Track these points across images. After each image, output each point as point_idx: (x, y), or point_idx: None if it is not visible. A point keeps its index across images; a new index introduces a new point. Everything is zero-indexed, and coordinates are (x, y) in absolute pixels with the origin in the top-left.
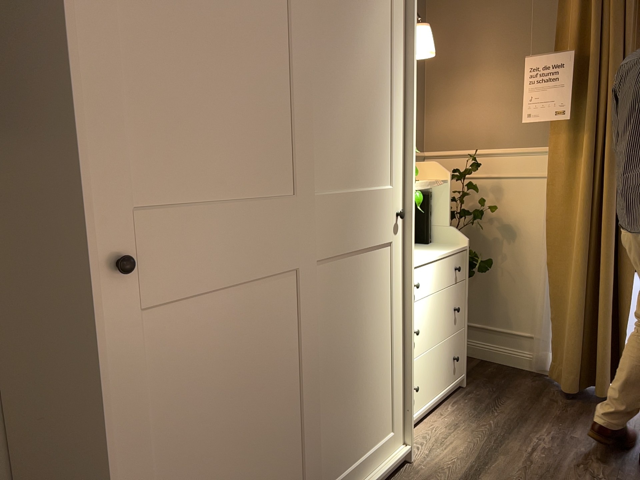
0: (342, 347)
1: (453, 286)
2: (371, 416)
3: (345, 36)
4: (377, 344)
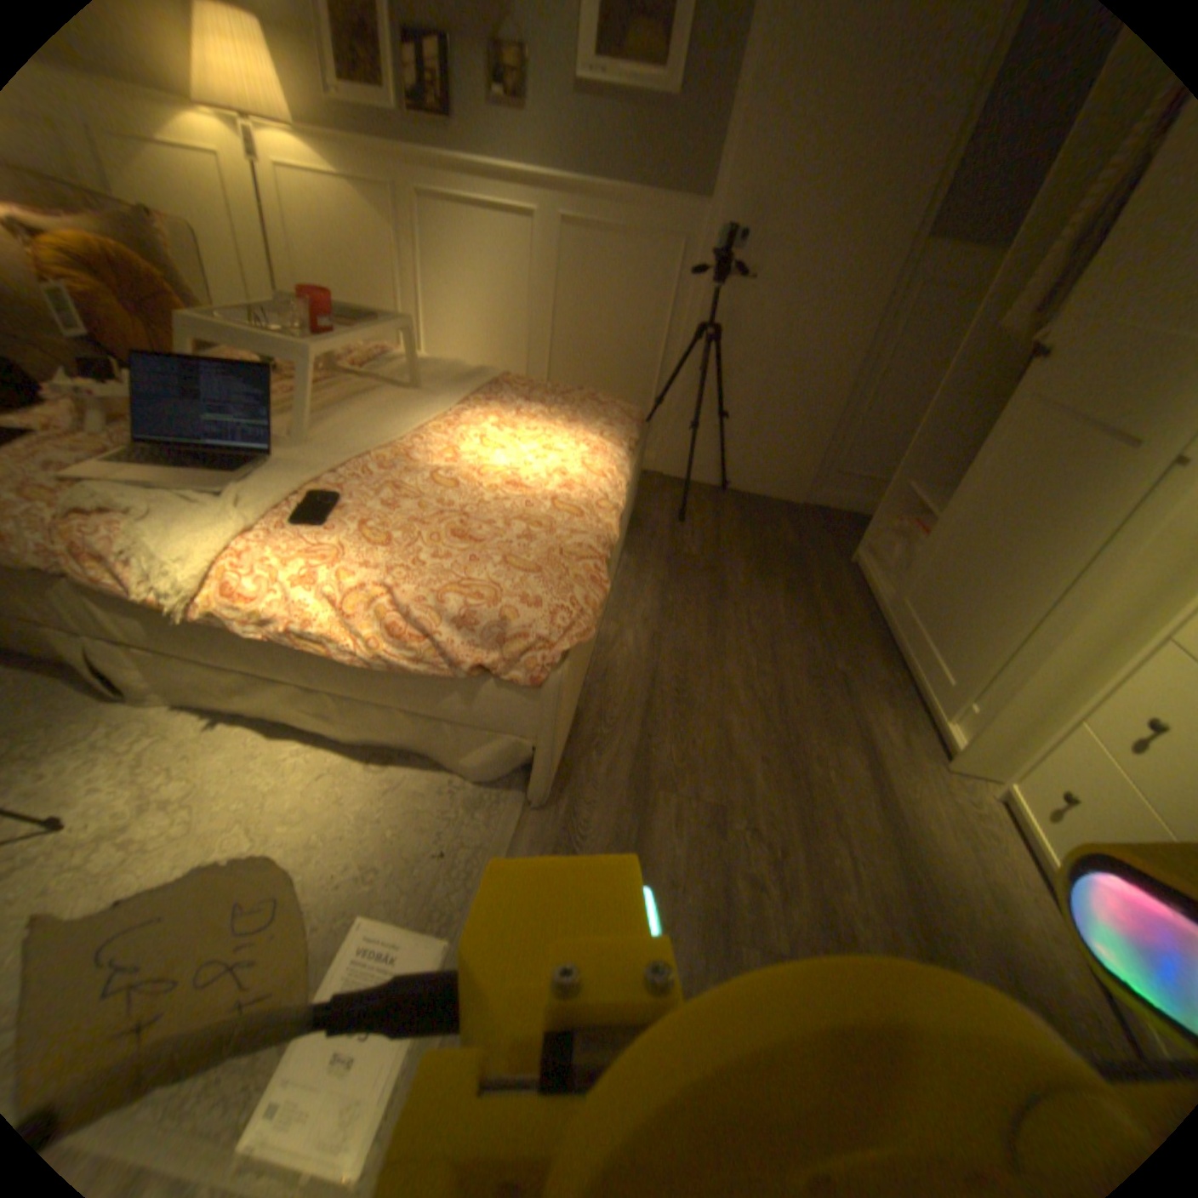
0: (1022, 528)
1: None
2: (984, 646)
3: None
4: (1050, 582)
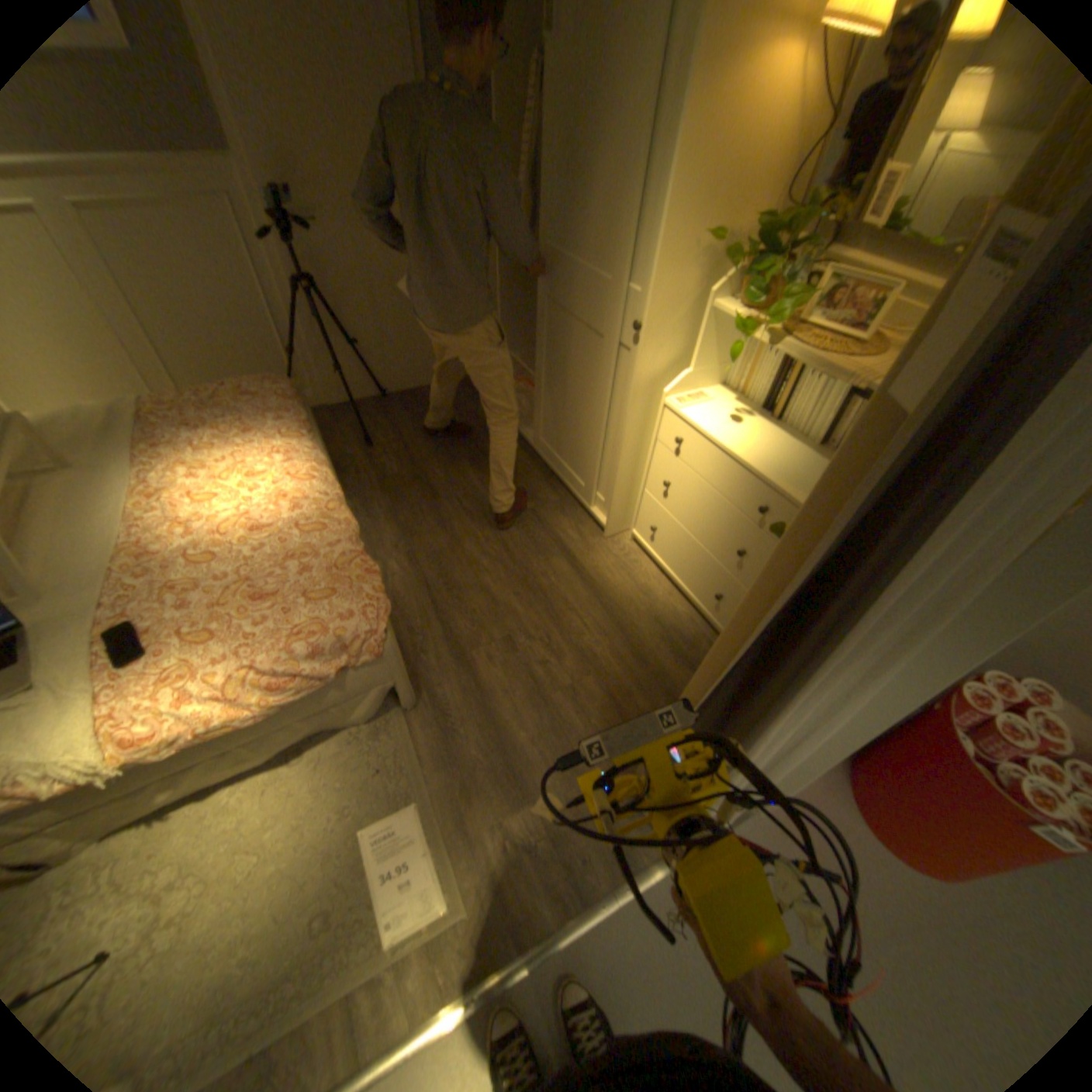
0: (581, 387)
1: (751, 520)
2: (592, 462)
3: (618, 94)
4: (604, 420)
